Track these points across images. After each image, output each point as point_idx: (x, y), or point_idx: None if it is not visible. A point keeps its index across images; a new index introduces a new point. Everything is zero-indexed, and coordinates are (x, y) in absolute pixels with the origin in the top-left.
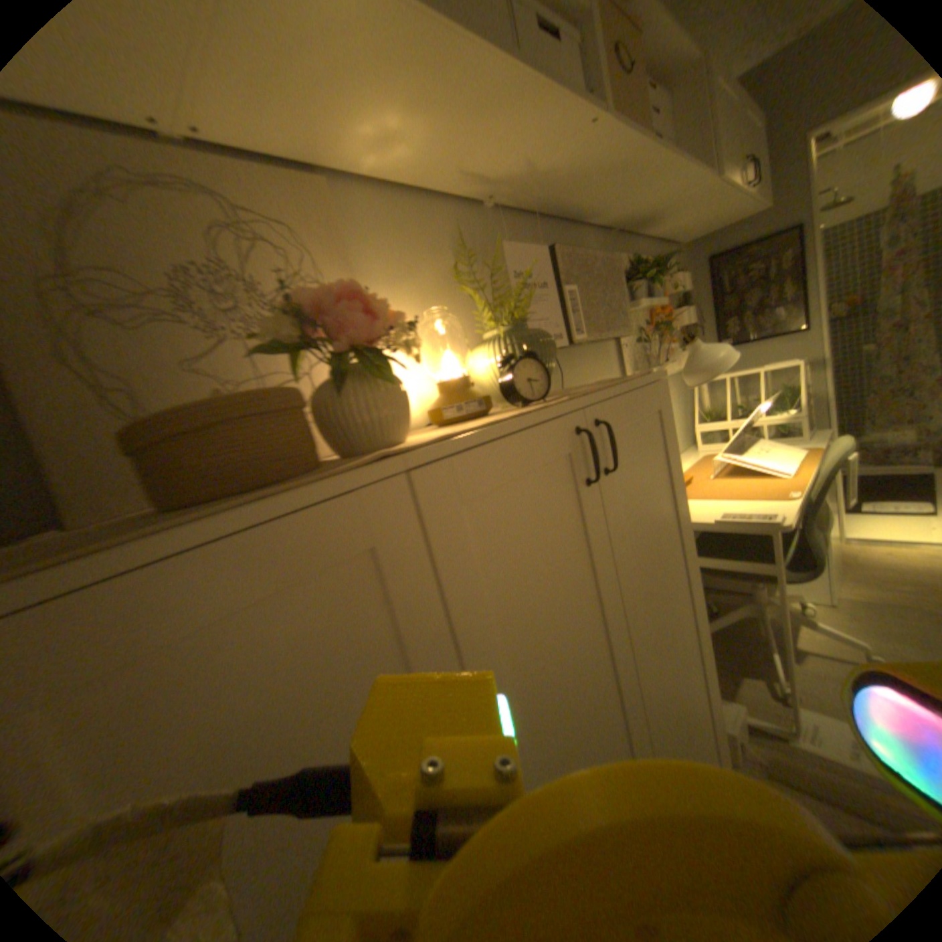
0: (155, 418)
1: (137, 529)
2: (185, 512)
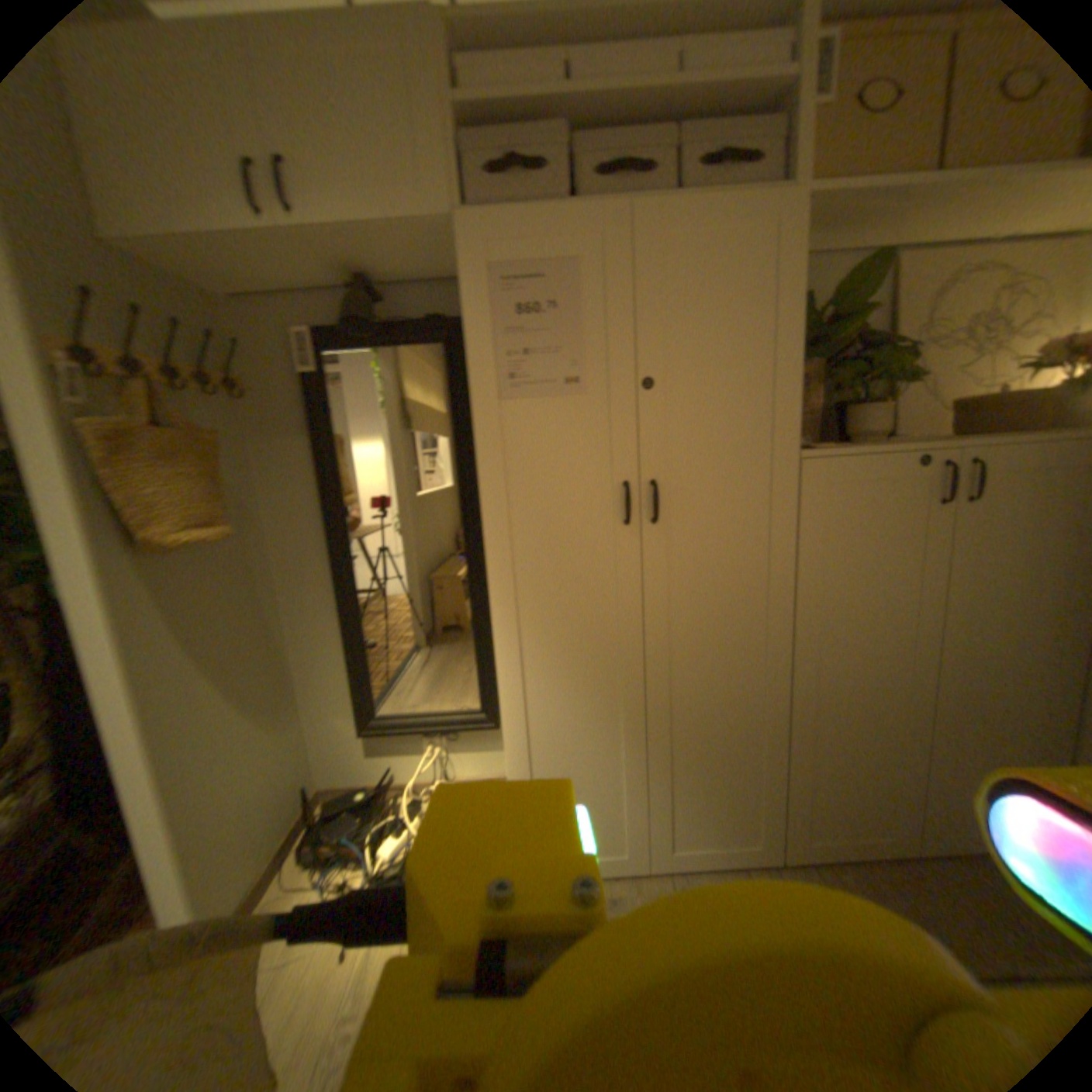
0: (987, 398)
1: (992, 437)
2: (999, 436)
